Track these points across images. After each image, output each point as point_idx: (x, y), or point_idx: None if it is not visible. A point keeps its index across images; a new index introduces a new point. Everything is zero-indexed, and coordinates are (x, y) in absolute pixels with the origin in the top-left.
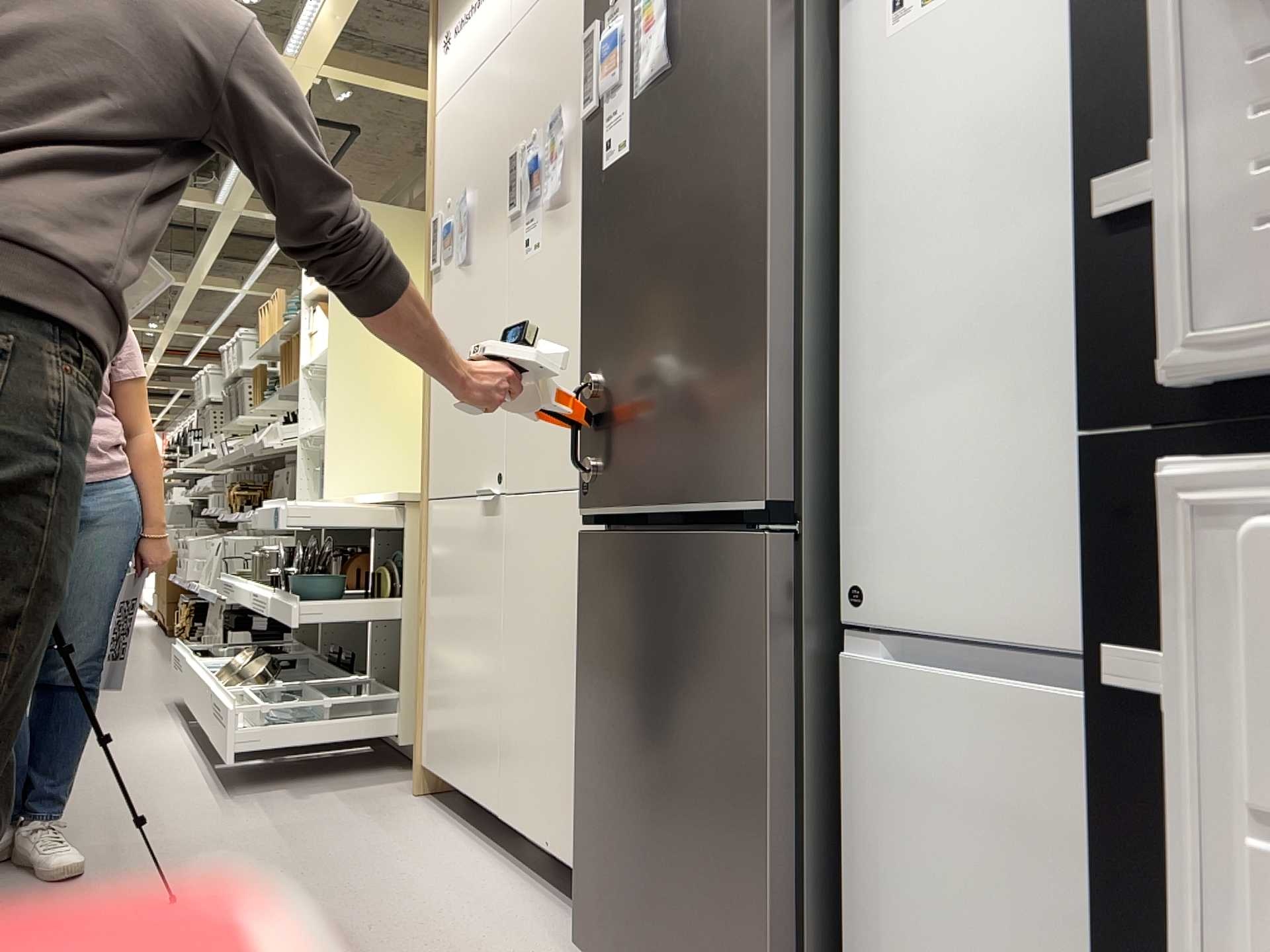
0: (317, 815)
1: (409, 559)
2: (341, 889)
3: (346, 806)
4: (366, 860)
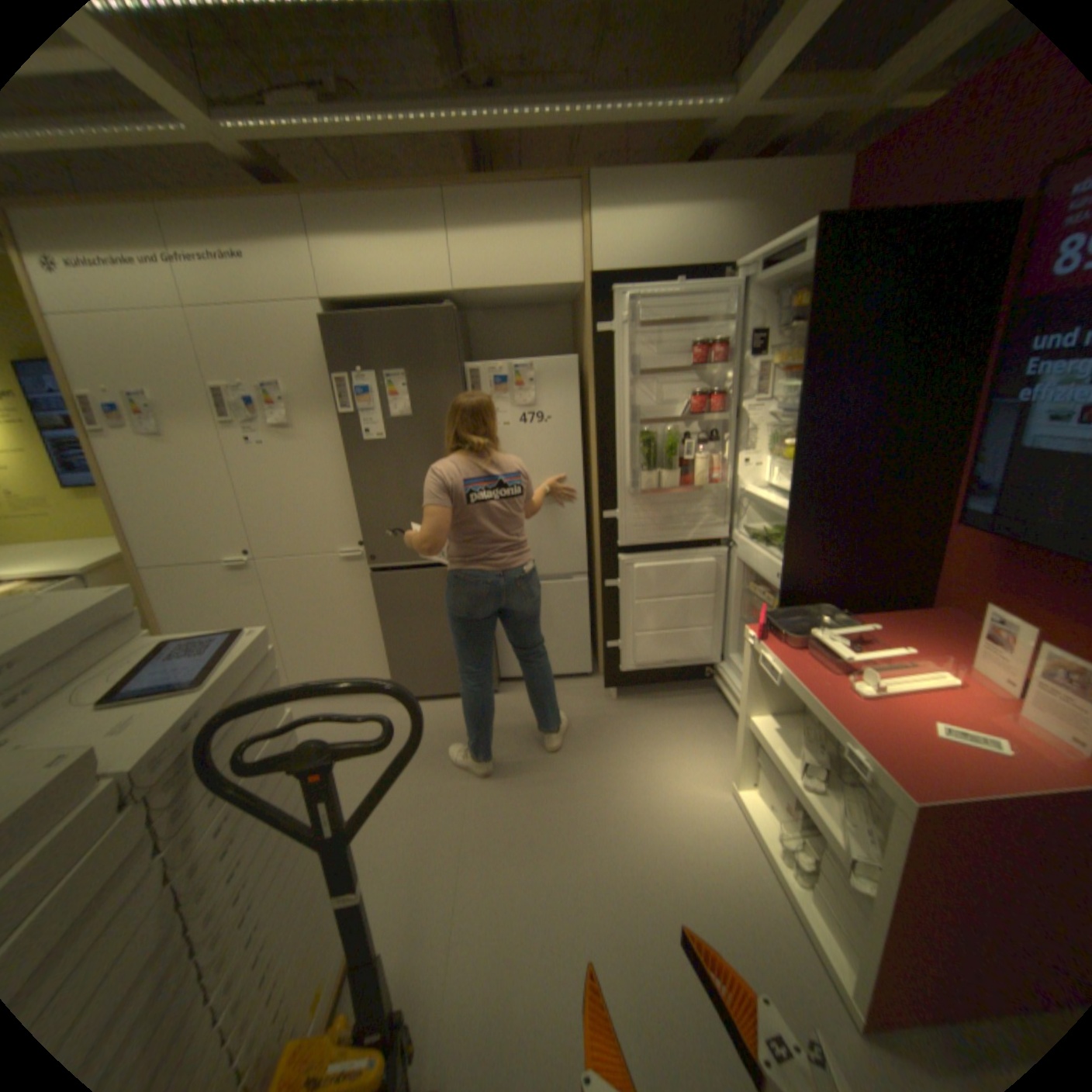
0: None
1: None
2: None
3: None
4: None
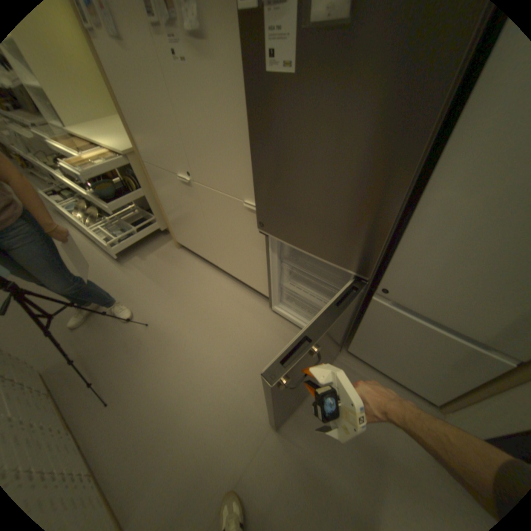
0: (156, 267)
1: (138, 175)
2: (188, 301)
3: (161, 260)
4: (185, 285)
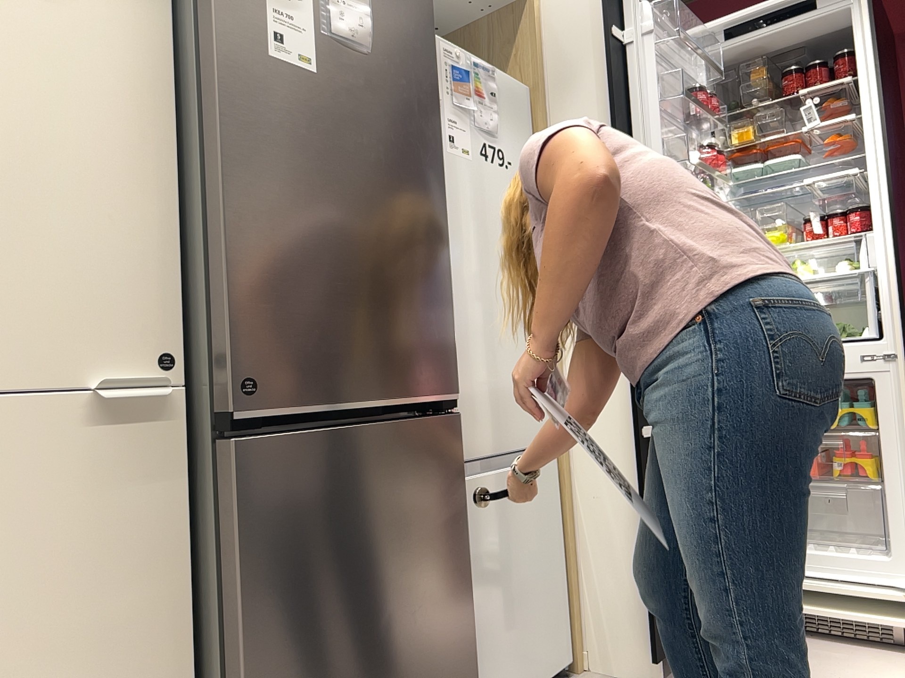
0: None
1: None
2: None
3: None
4: None
